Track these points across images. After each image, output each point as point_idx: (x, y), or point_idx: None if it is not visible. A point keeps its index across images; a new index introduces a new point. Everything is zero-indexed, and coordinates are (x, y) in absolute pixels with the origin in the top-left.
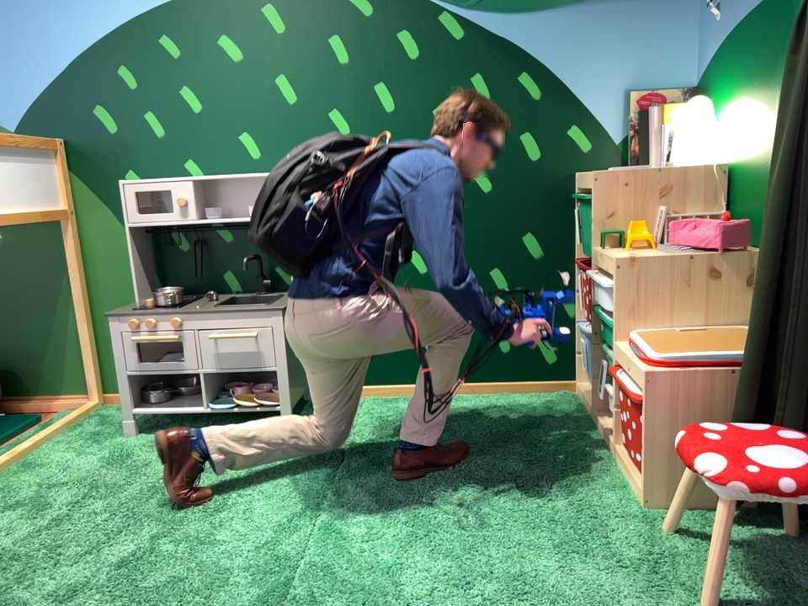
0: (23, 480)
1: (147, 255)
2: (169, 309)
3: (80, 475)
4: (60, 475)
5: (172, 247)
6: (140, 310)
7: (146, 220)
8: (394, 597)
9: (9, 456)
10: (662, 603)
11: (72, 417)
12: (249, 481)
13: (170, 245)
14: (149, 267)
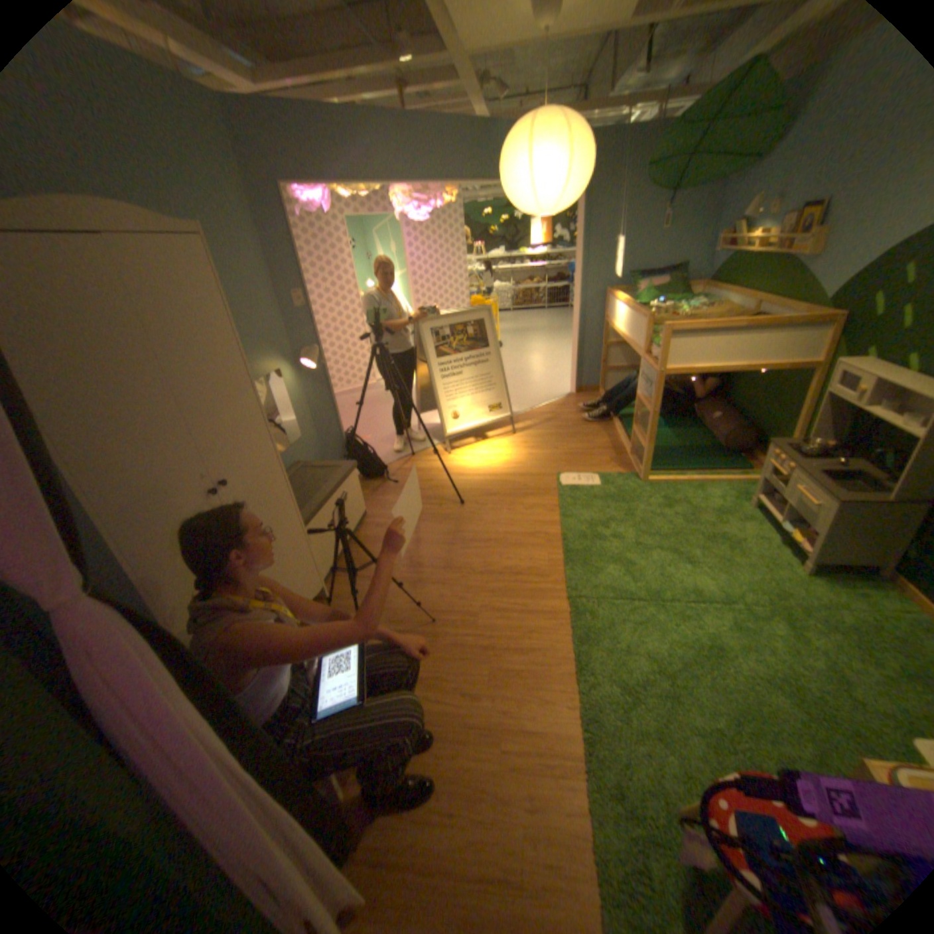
0: (688, 492)
1: (850, 412)
2: (802, 457)
3: (701, 507)
4: (698, 501)
5: (866, 414)
6: (791, 448)
7: (838, 393)
8: (646, 642)
9: (699, 479)
10: (679, 784)
11: (753, 480)
12: (729, 569)
13: (862, 413)
14: (847, 420)
